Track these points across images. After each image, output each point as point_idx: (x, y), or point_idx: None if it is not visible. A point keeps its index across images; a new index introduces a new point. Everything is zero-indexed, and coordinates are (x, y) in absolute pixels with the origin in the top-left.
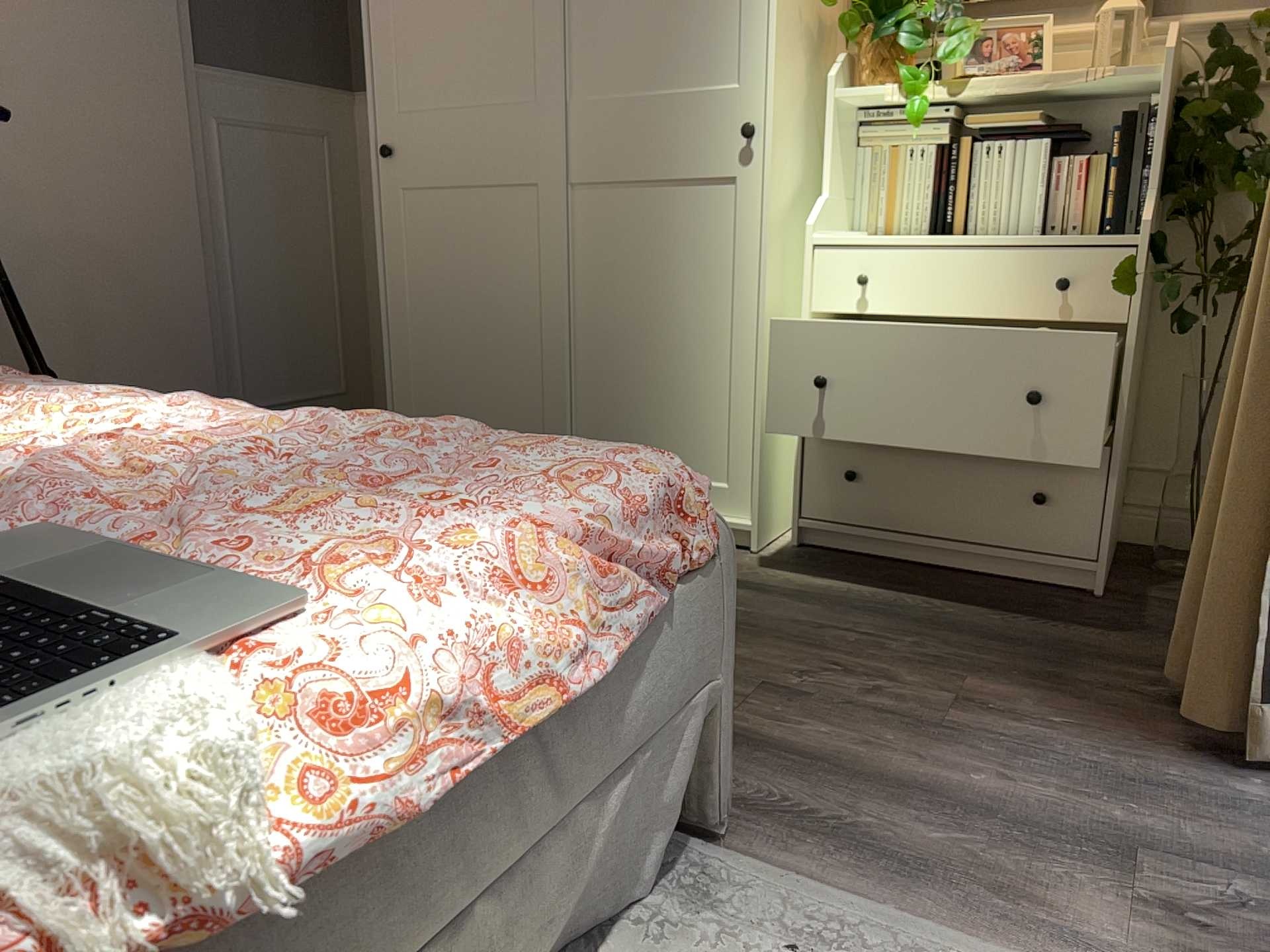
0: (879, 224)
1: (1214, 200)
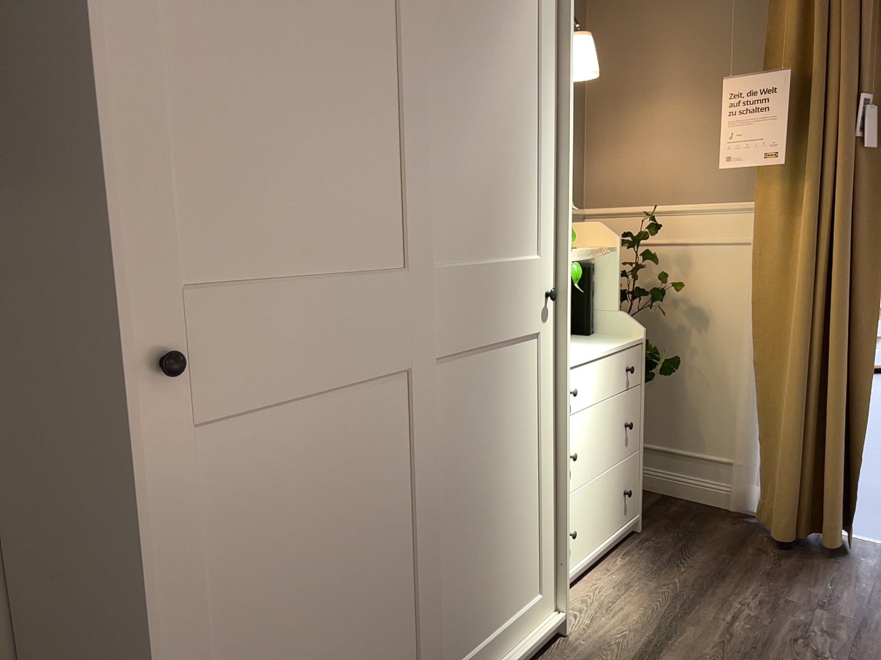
0: None
1: None
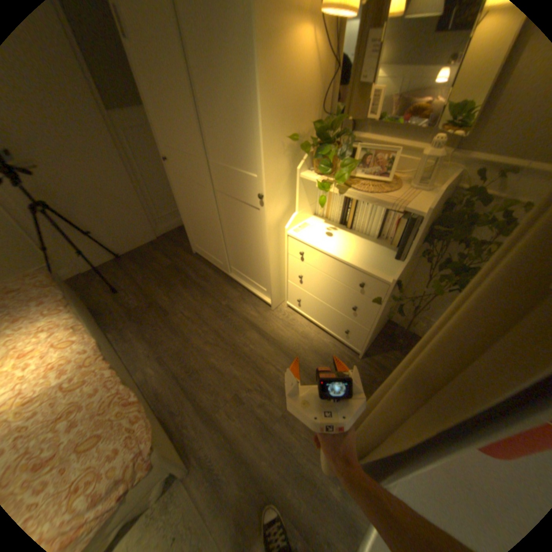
0: (323, 213)
1: (451, 242)
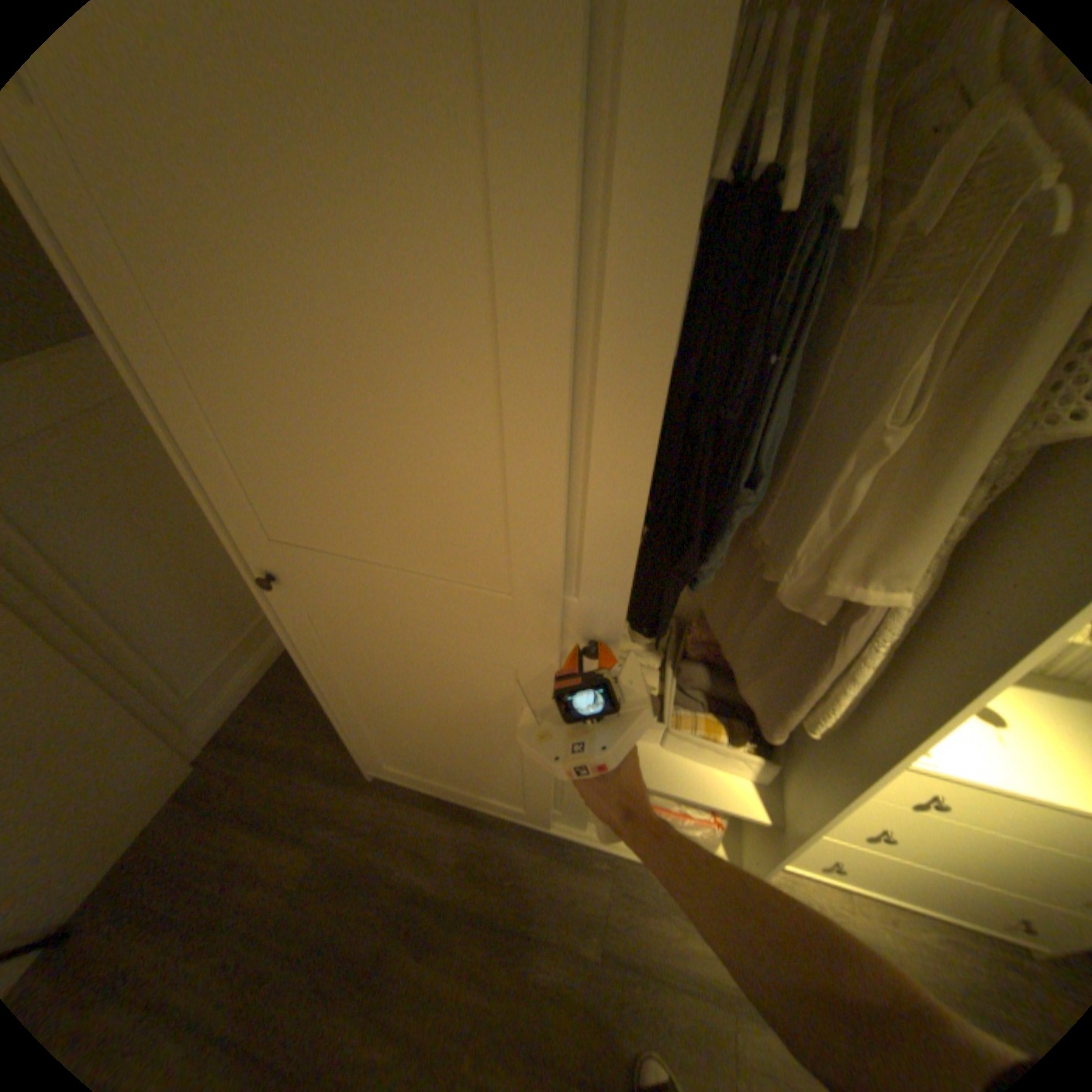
0: None
1: None
